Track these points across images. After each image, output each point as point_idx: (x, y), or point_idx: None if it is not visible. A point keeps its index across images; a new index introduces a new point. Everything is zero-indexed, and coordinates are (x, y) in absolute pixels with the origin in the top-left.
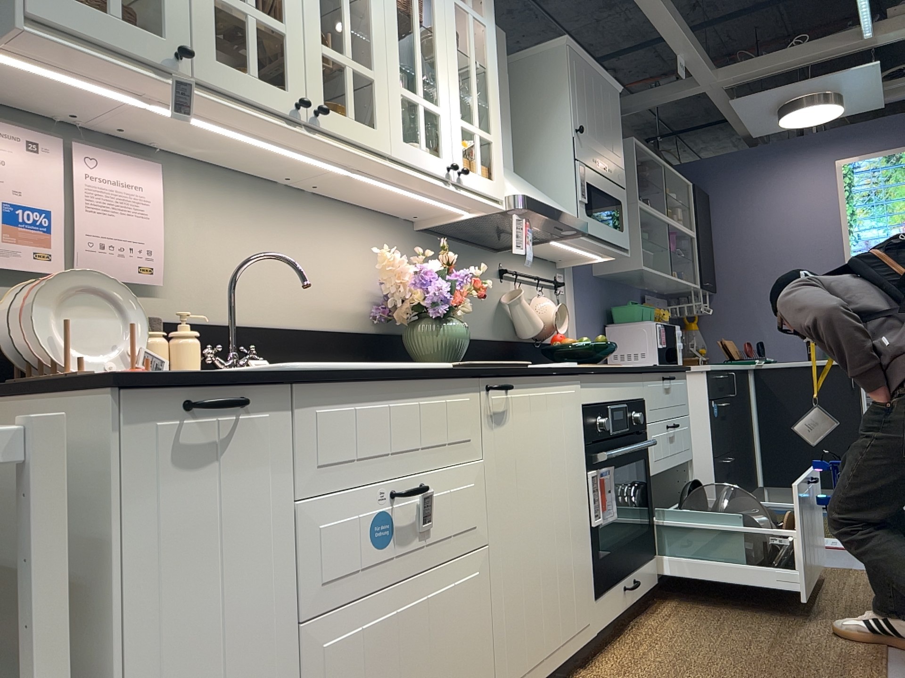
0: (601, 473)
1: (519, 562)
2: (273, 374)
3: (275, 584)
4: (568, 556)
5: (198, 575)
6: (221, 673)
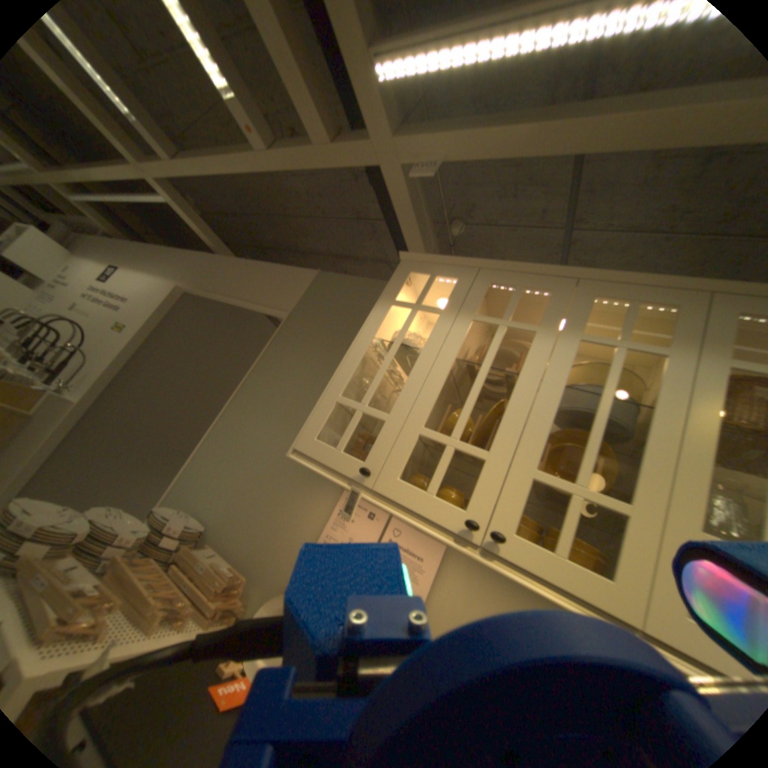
0: None
1: None
2: None
3: None
4: None
5: None
6: None
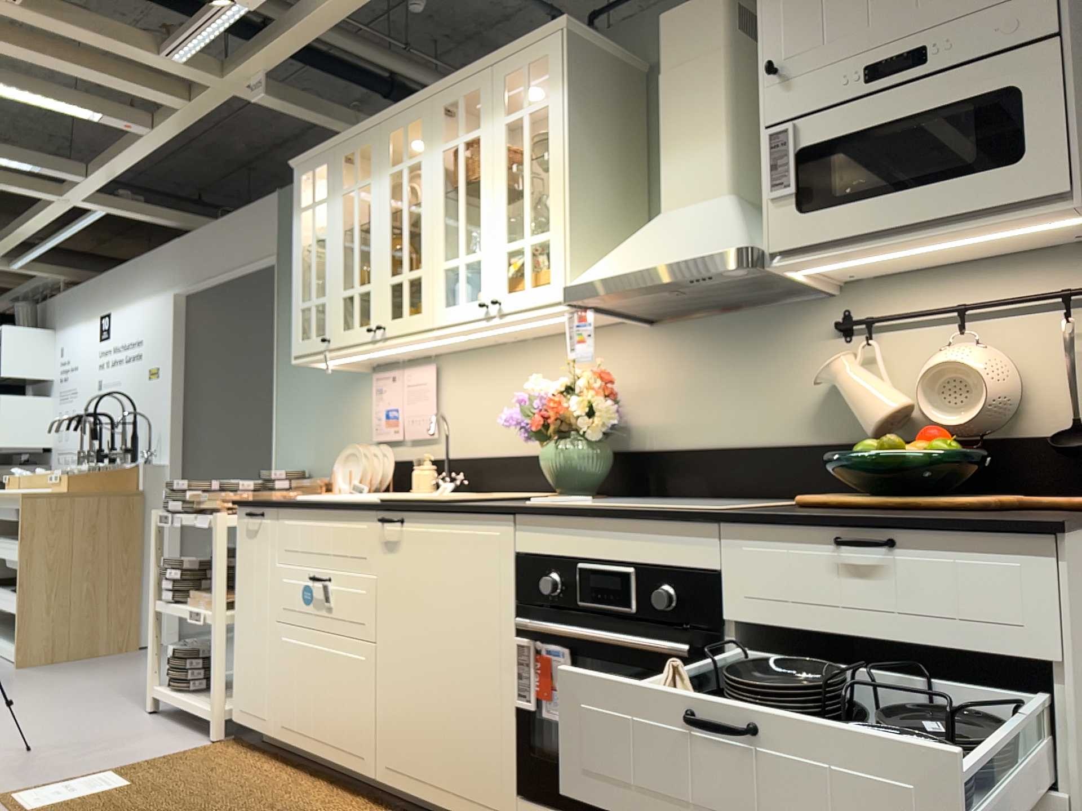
0: (545, 649)
1: (402, 675)
2: (269, 502)
3: (269, 598)
4: (468, 712)
5: (250, 580)
6: (254, 623)
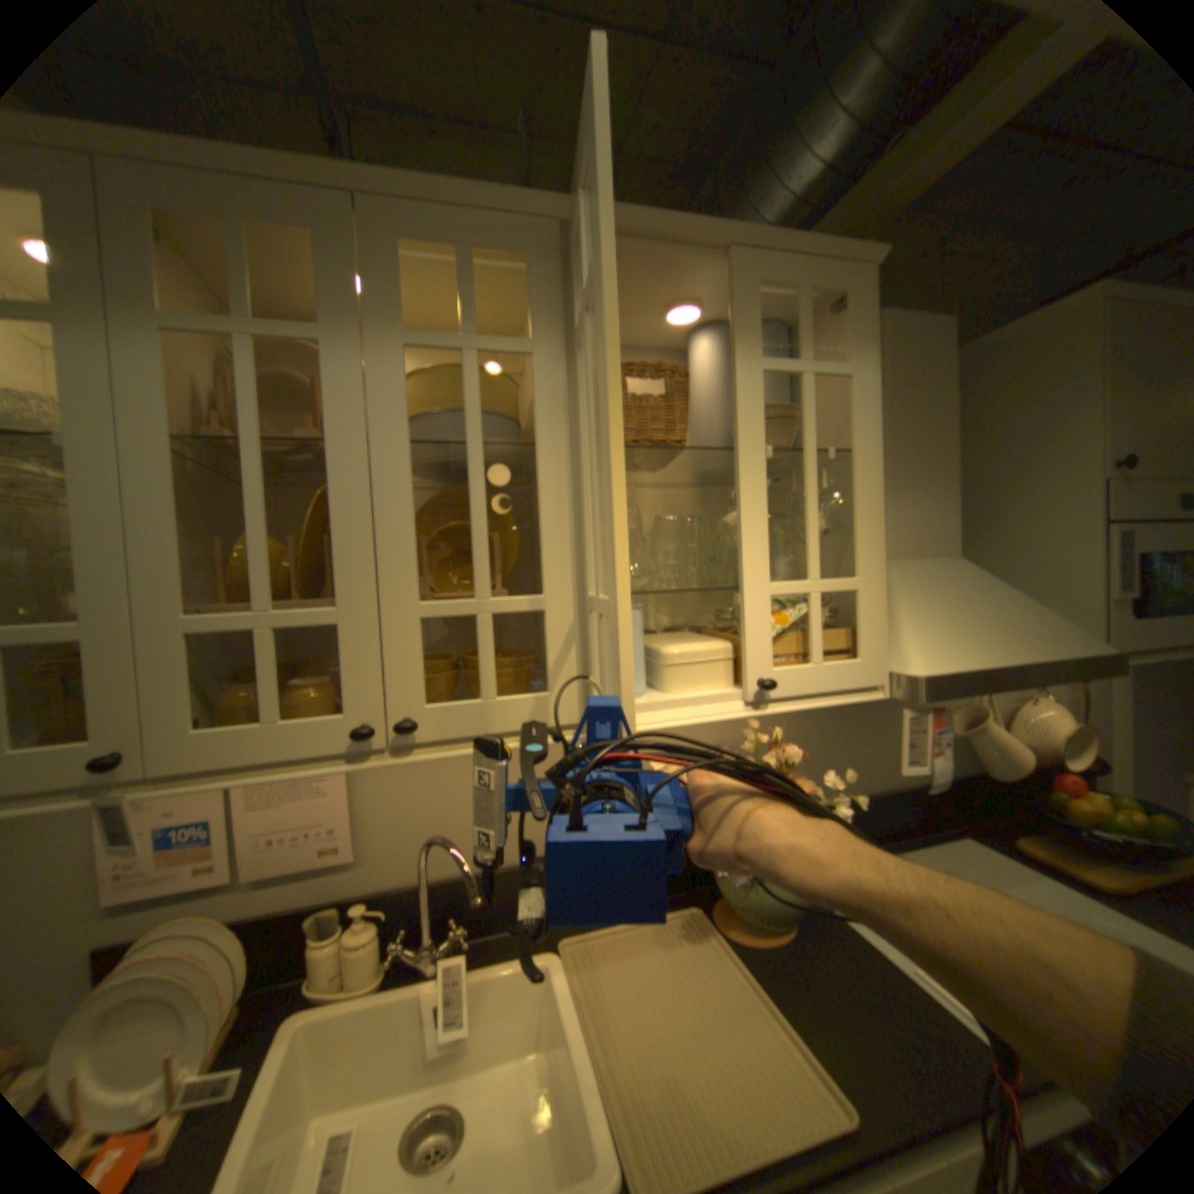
0: None
1: None
2: None
3: None
4: None
5: None
6: None
